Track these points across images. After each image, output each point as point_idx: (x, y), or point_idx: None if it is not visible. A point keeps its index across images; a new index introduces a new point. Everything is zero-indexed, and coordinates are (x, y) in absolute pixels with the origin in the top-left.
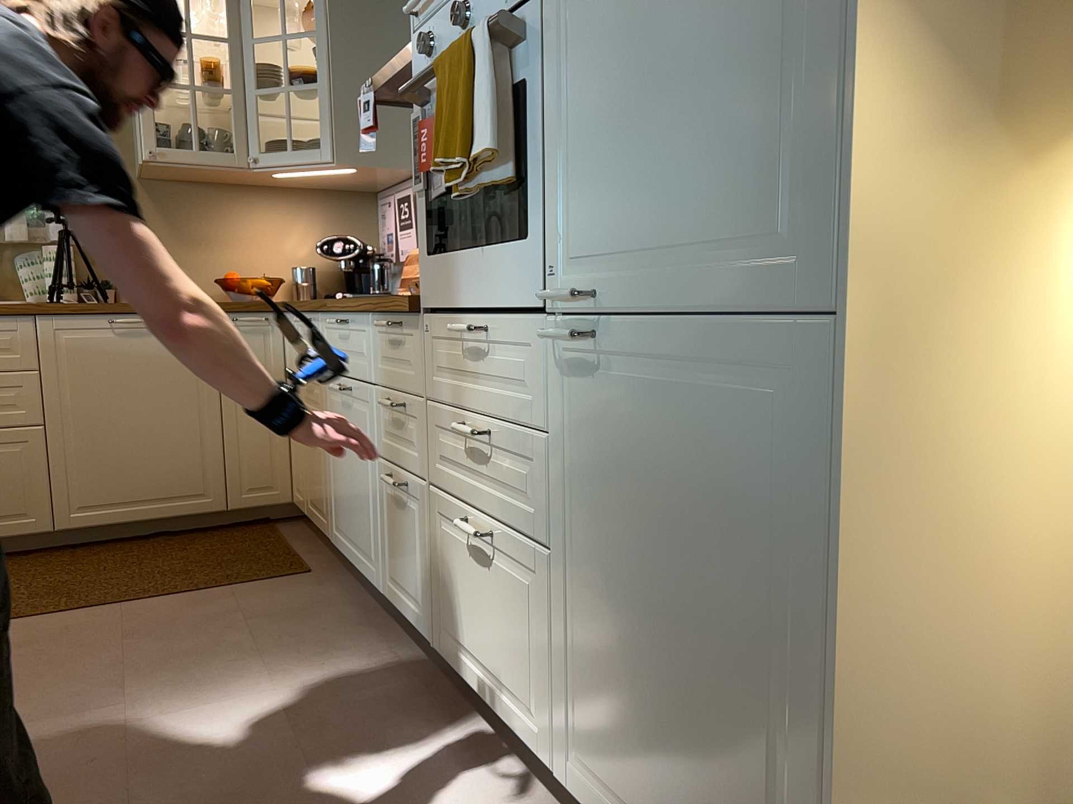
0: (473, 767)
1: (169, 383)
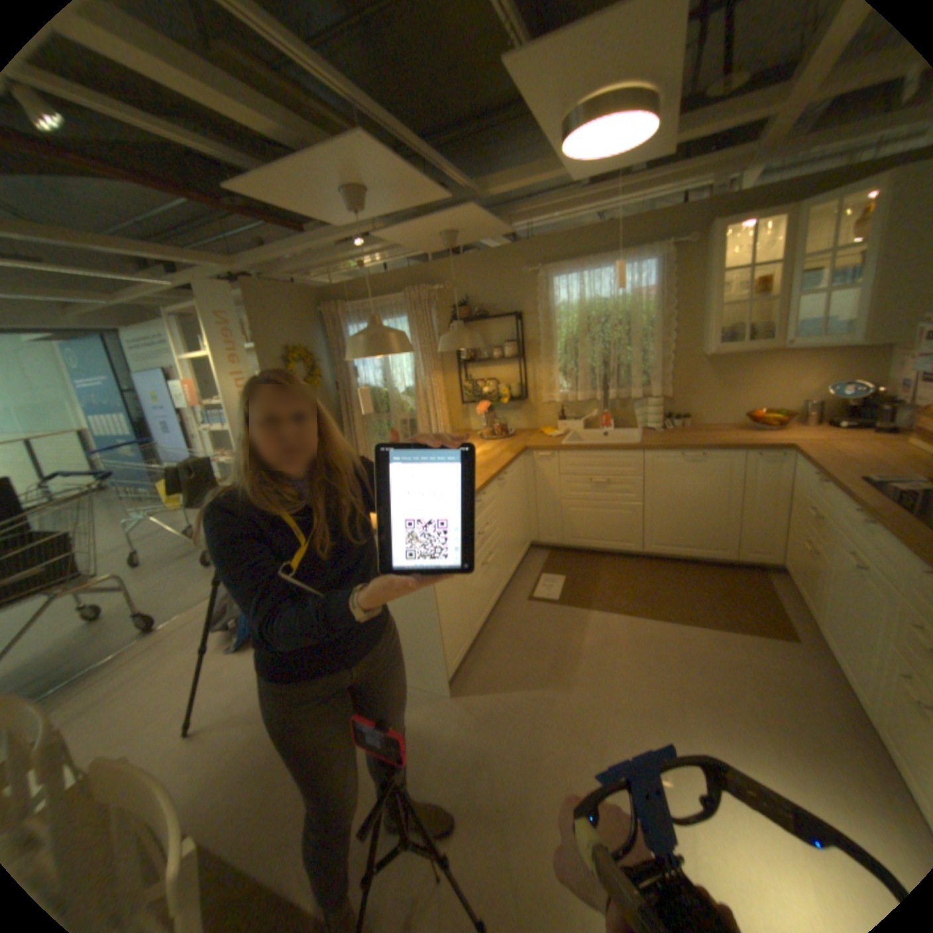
0: None
1: (711, 489)
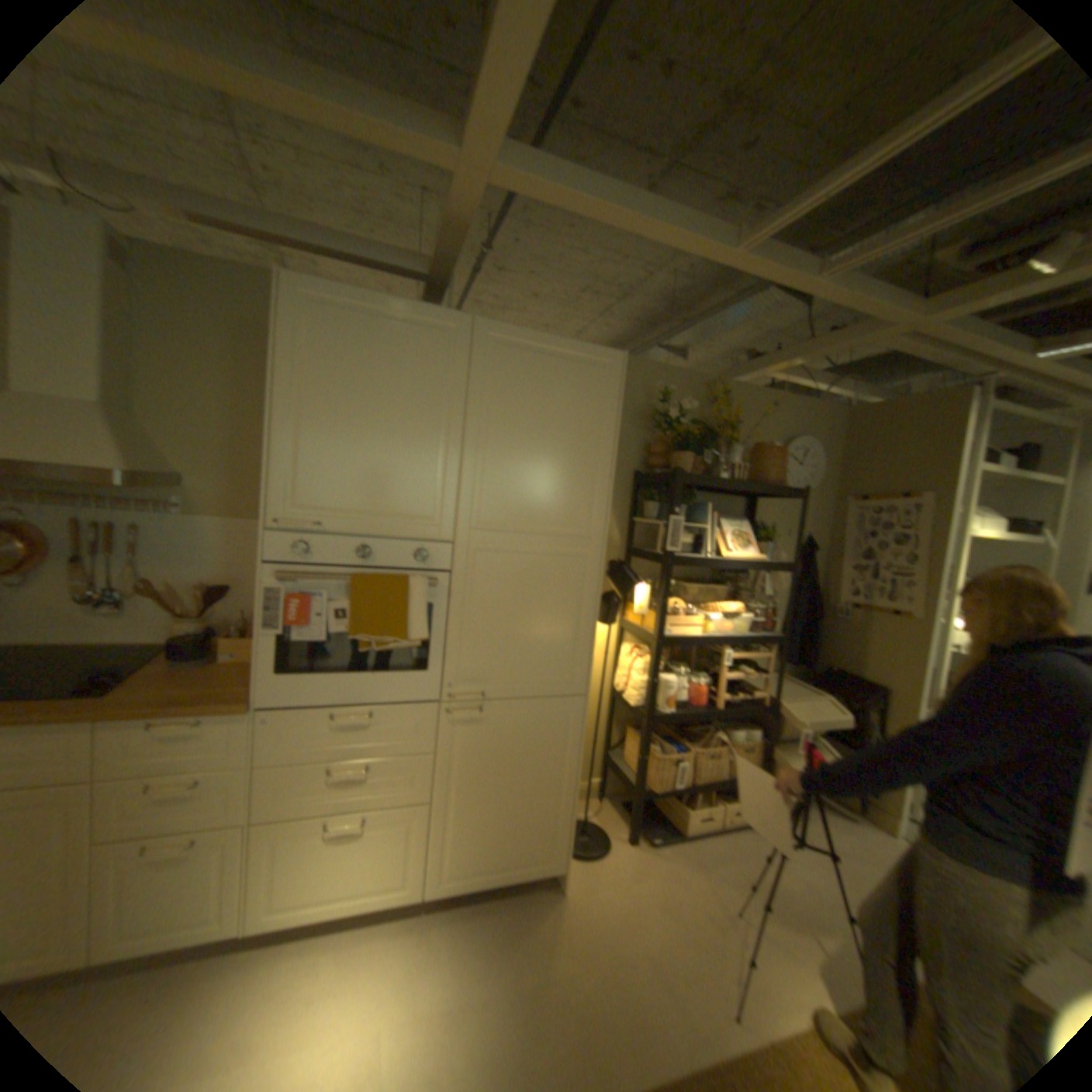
0: (345, 955)
1: None
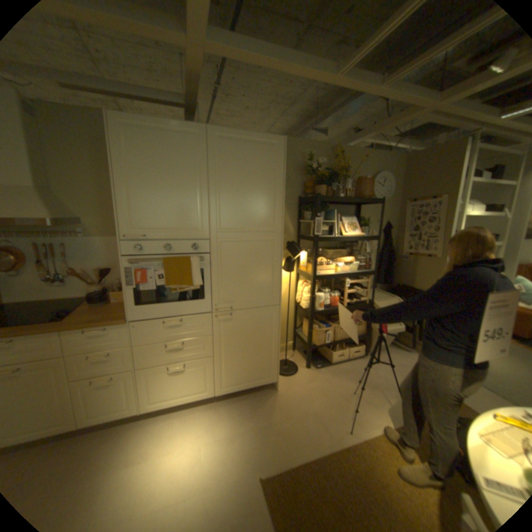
0: (183, 419)
1: None
